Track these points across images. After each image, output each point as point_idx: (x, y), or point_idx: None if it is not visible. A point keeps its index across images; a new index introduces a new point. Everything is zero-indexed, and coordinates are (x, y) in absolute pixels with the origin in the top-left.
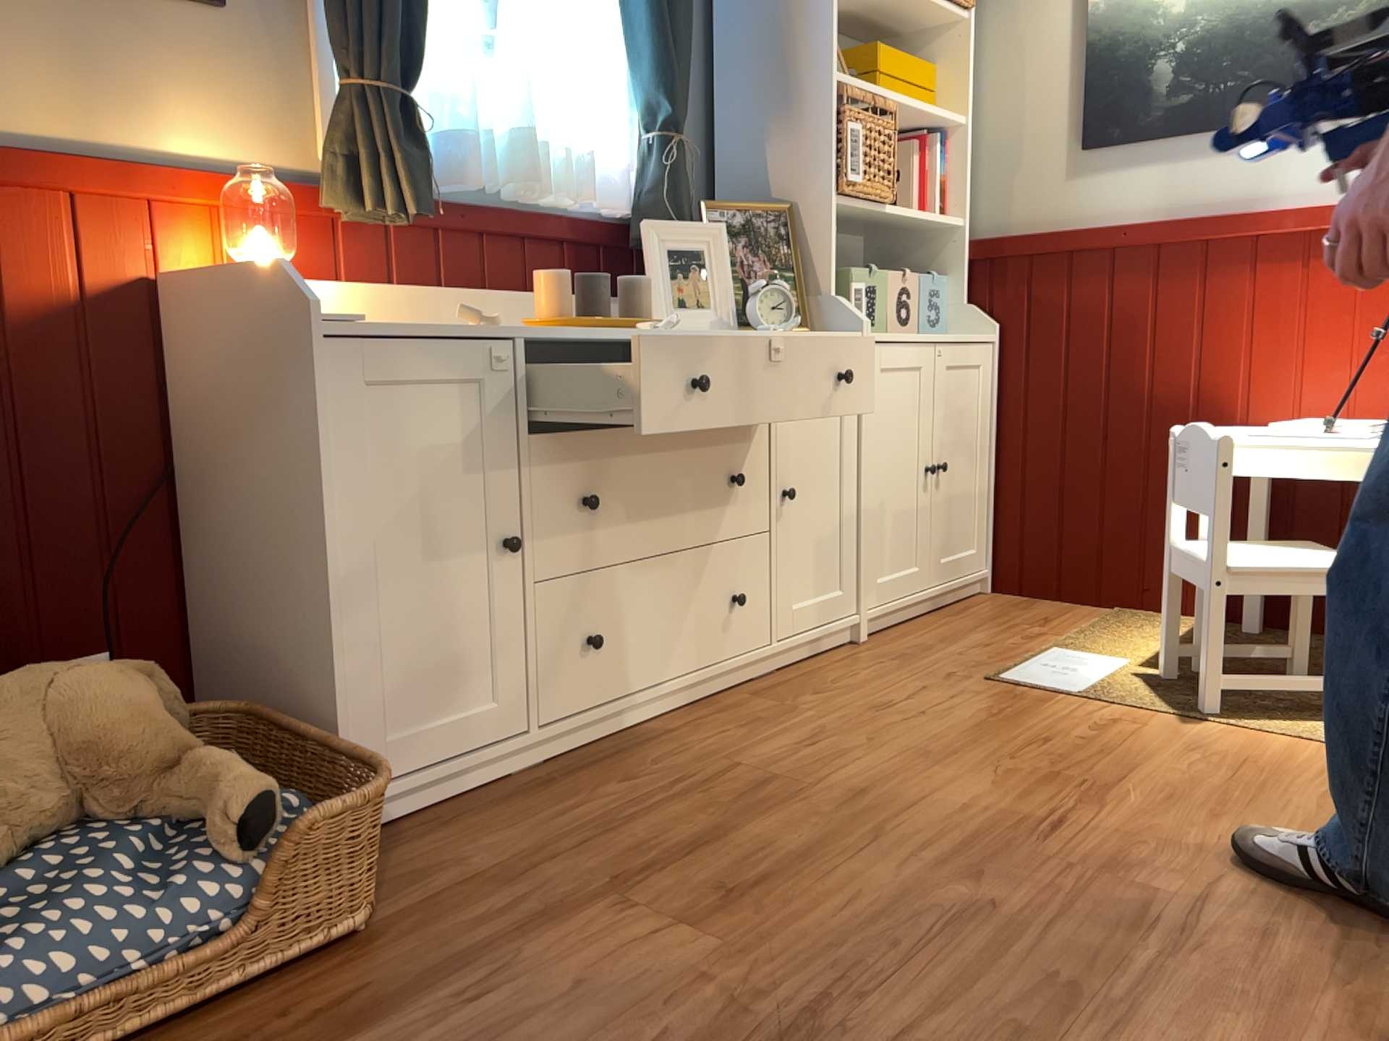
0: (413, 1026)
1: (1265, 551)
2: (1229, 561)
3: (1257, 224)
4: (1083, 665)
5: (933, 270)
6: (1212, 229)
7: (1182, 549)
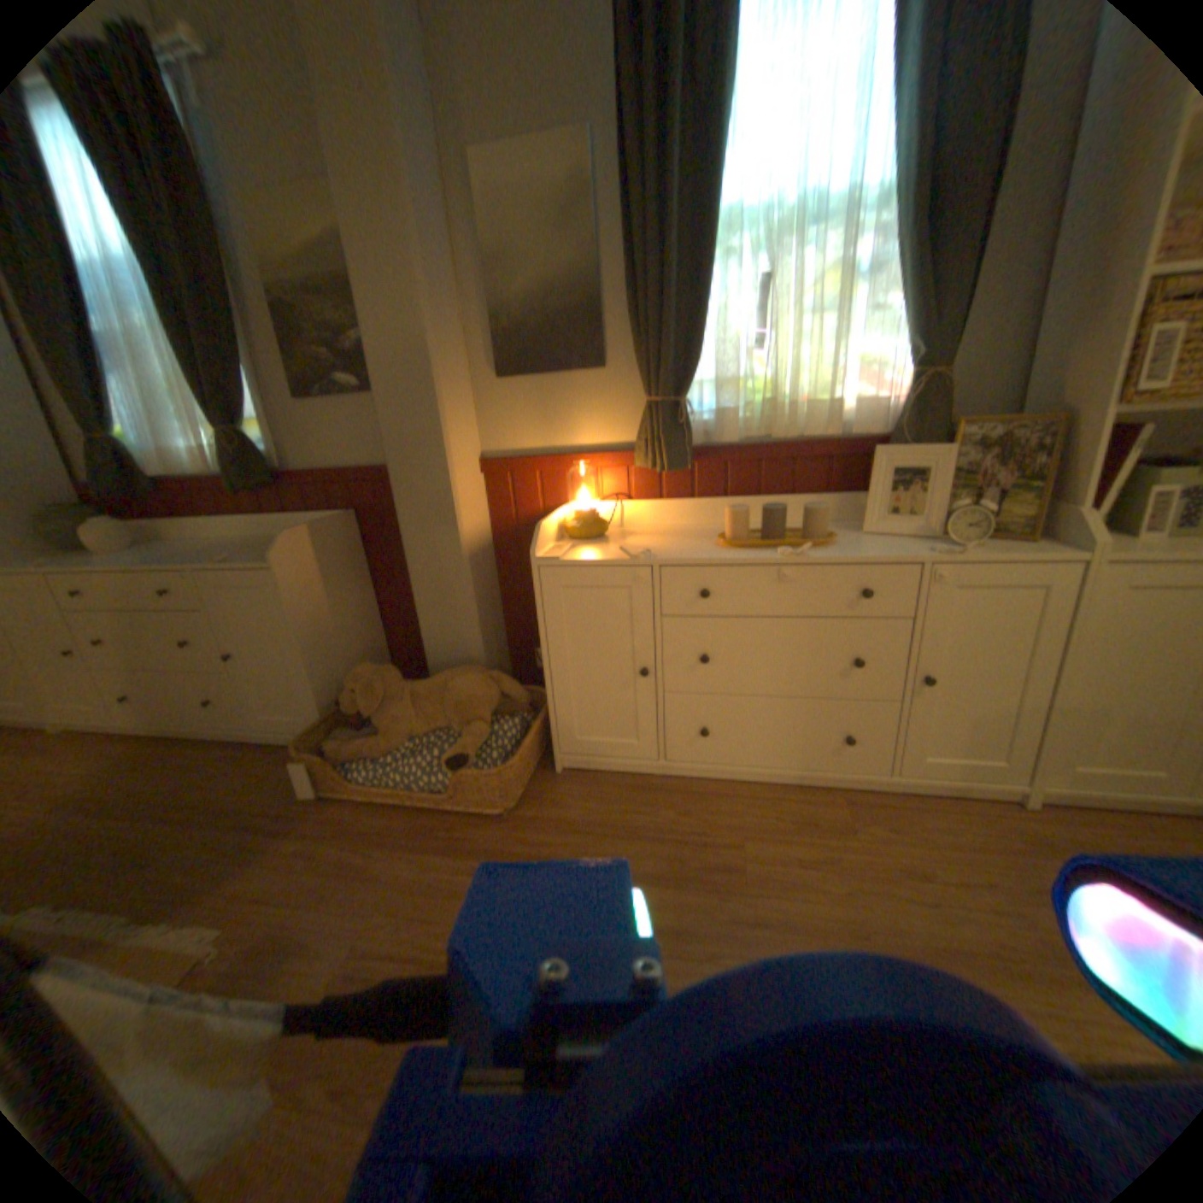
0: (455, 867)
1: None
2: None
3: None
4: None
5: None
6: None
7: None
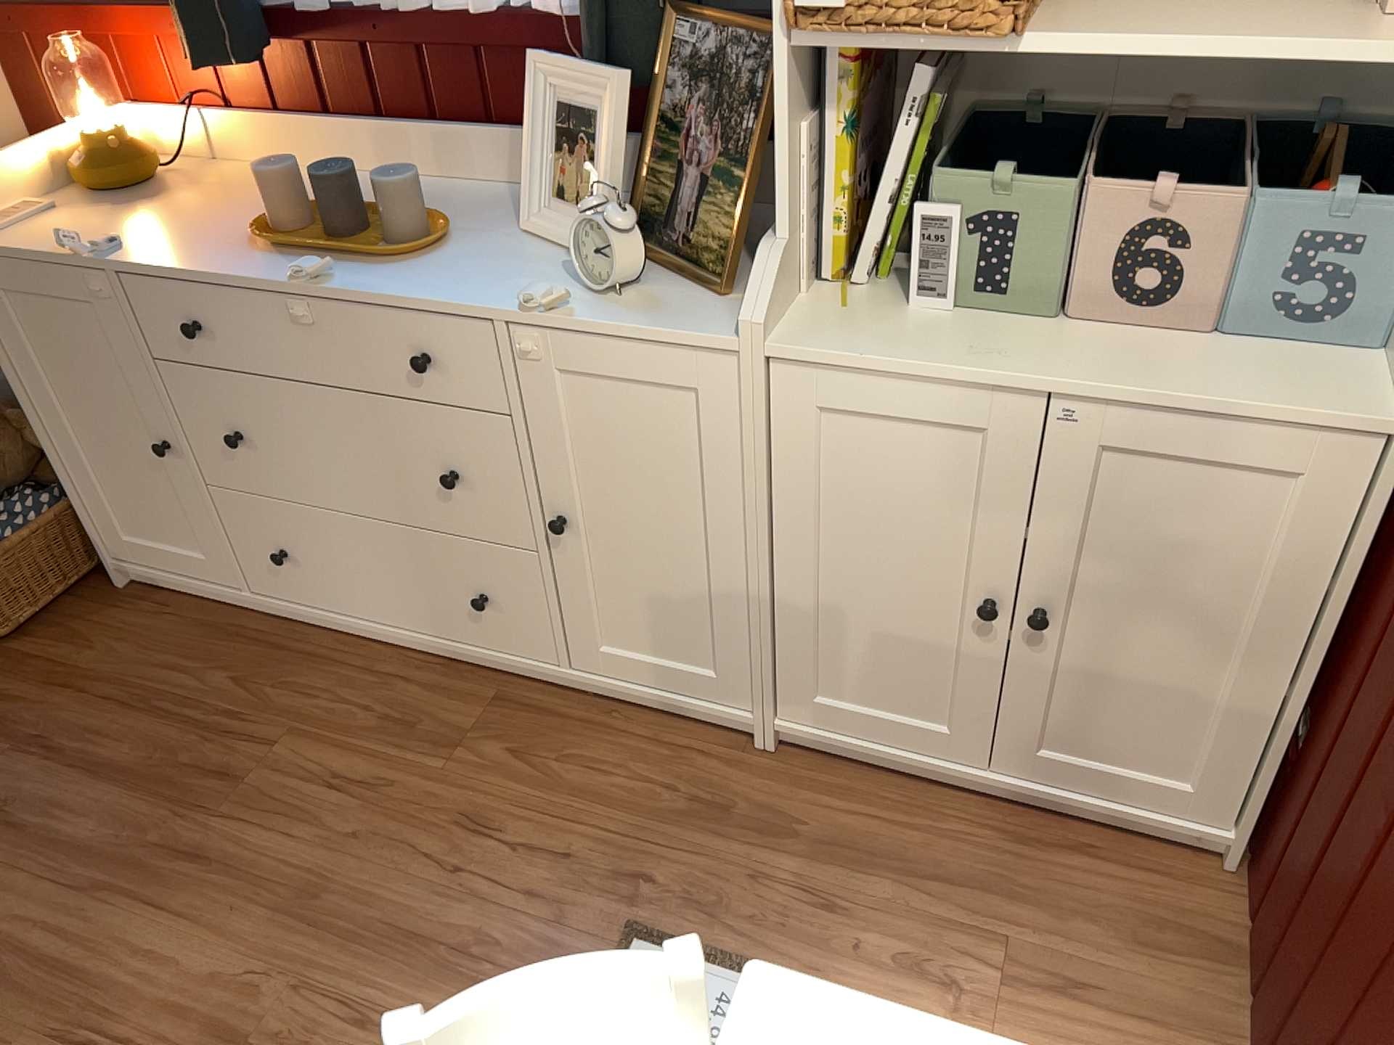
0: None
1: None
2: None
3: None
4: None
5: None
6: None
7: None
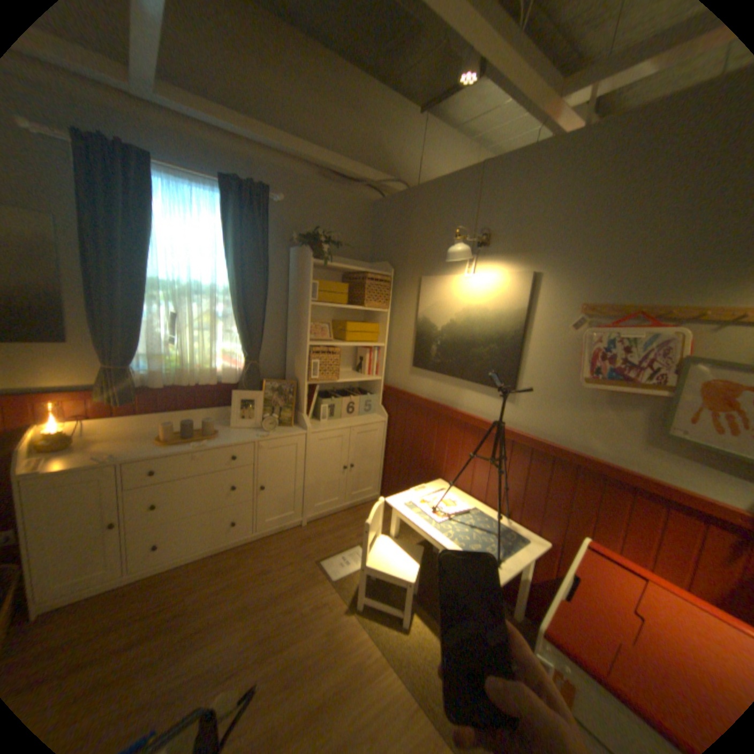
0: None
1: (396, 556)
2: (371, 563)
3: (452, 414)
4: (355, 562)
5: (373, 391)
6: (441, 410)
7: (372, 544)
